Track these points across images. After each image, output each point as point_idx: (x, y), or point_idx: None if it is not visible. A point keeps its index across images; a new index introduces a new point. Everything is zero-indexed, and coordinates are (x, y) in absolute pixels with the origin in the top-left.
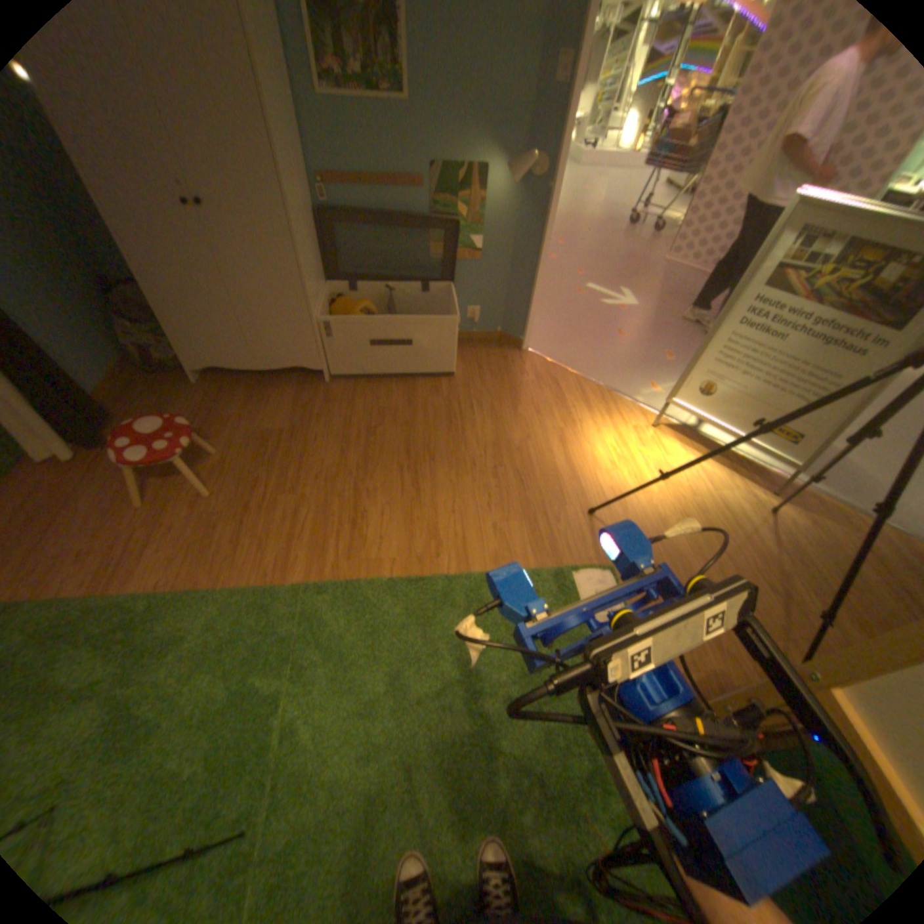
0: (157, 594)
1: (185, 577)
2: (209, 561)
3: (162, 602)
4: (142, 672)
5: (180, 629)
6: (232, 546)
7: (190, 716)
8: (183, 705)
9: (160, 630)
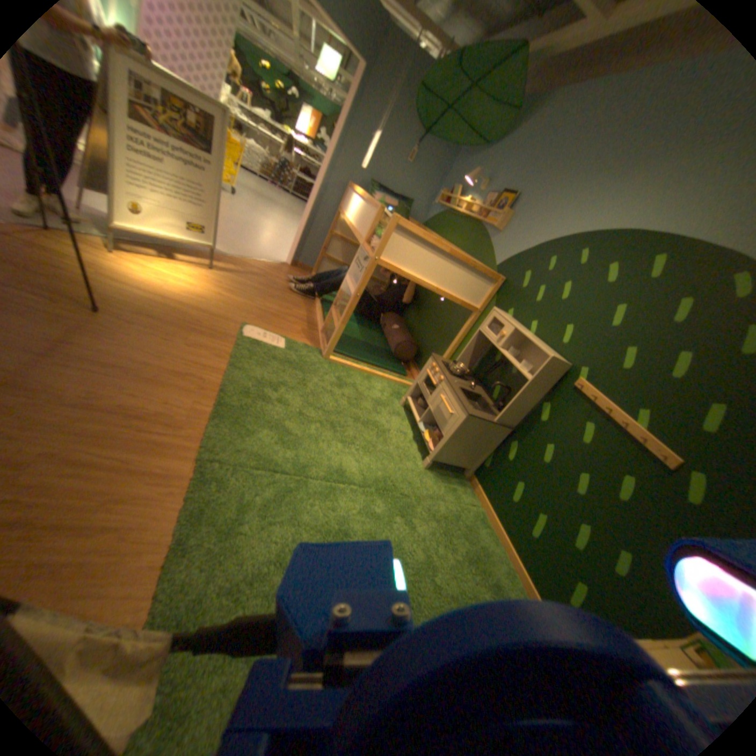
0: (153, 613)
1: (134, 585)
2: (118, 558)
3: (172, 598)
4: (259, 590)
5: (219, 564)
6: (102, 533)
7: (302, 535)
8: (293, 542)
9: (213, 588)
